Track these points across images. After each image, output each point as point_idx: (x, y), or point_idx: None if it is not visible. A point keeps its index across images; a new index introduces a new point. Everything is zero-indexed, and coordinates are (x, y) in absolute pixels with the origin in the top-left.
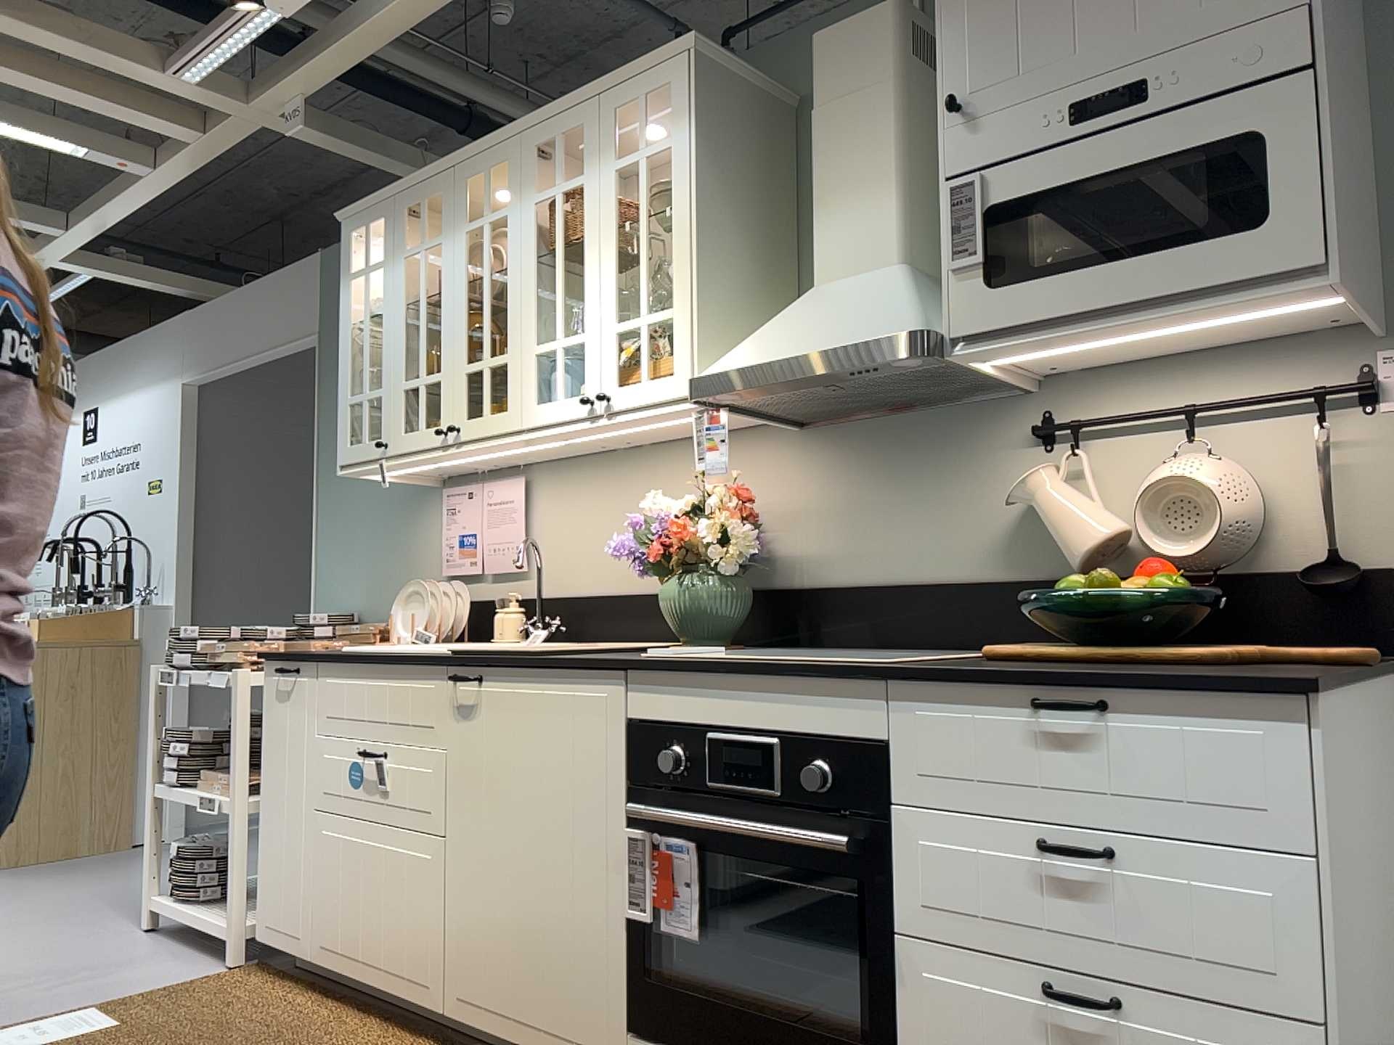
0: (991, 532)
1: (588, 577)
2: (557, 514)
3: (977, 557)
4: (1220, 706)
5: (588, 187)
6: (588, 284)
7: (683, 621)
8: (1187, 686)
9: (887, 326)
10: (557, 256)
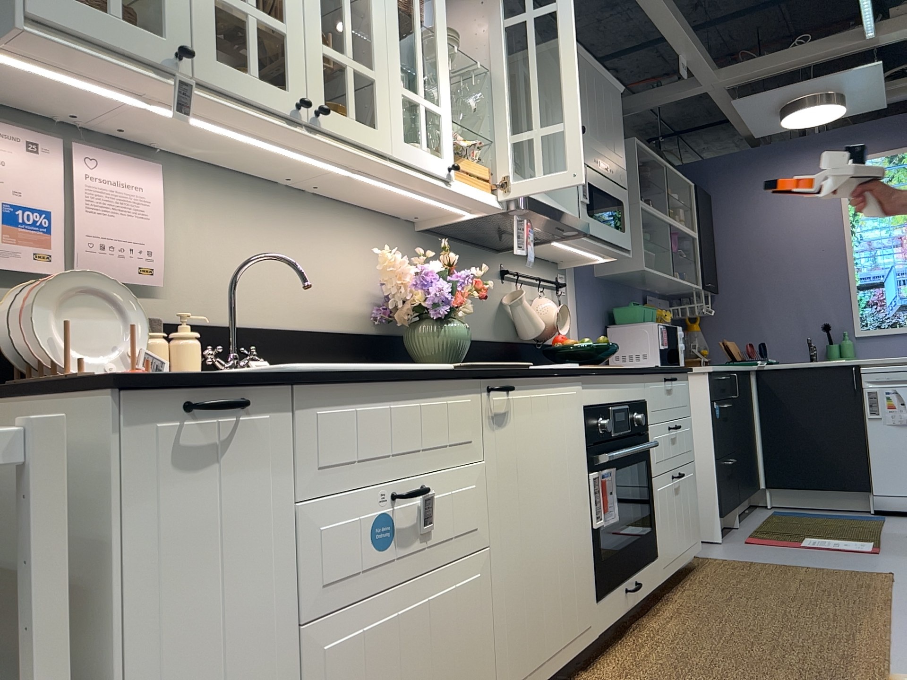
0: (491, 317)
1: (250, 308)
2: (203, 228)
3: (488, 328)
4: (683, 377)
5: None
6: (443, 73)
7: (451, 353)
8: (684, 371)
9: (573, 214)
10: (416, 24)
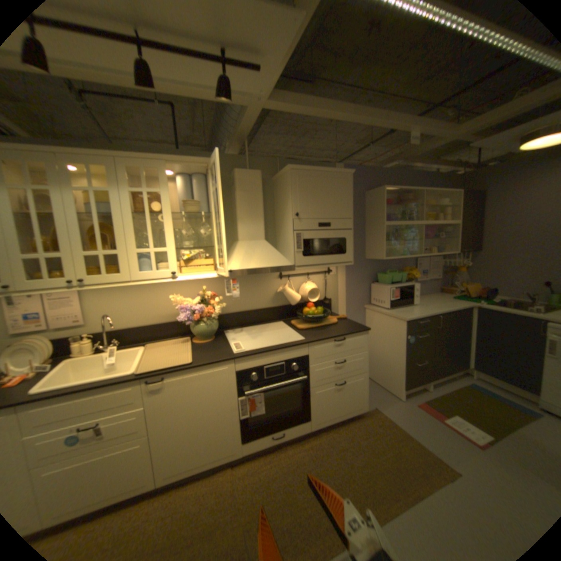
0: (269, 297)
1: (124, 322)
2: (100, 300)
3: (266, 302)
4: (358, 335)
5: (163, 194)
6: (168, 231)
7: (203, 334)
8: (356, 333)
9: (282, 262)
10: (146, 216)
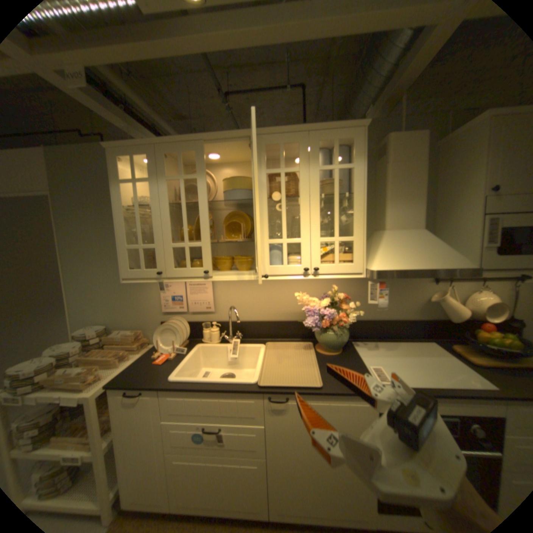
0: (417, 306)
1: (248, 314)
2: (229, 290)
3: (412, 313)
4: None
5: (302, 173)
6: (303, 218)
7: (330, 344)
8: None
9: (461, 262)
10: (281, 201)
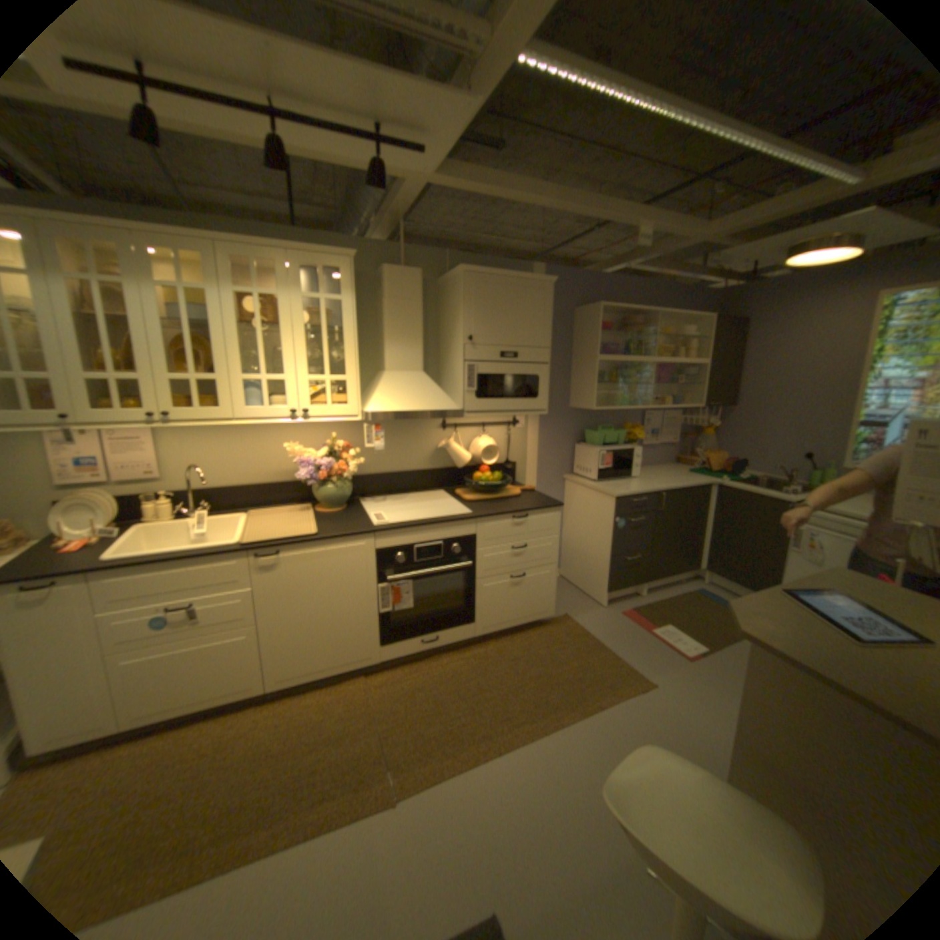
0: (426, 455)
1: (217, 479)
2: (183, 446)
3: (421, 463)
4: (546, 512)
5: (281, 298)
6: (286, 352)
7: (331, 500)
8: (543, 509)
9: (446, 405)
10: (256, 329)
